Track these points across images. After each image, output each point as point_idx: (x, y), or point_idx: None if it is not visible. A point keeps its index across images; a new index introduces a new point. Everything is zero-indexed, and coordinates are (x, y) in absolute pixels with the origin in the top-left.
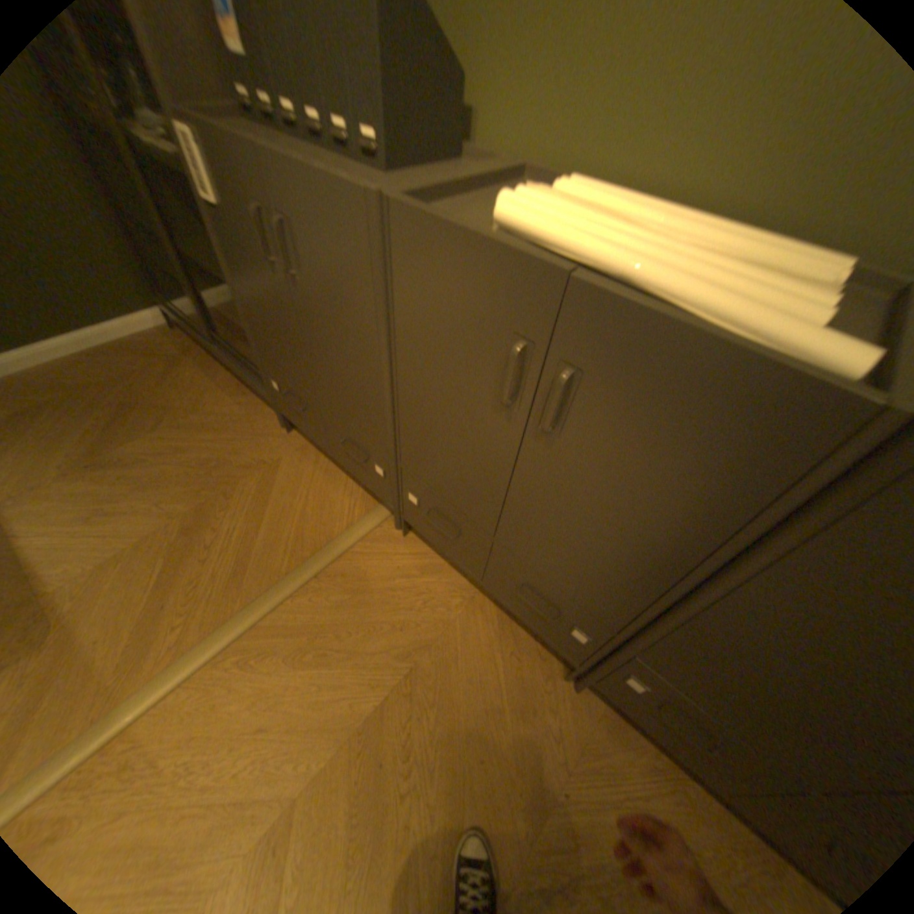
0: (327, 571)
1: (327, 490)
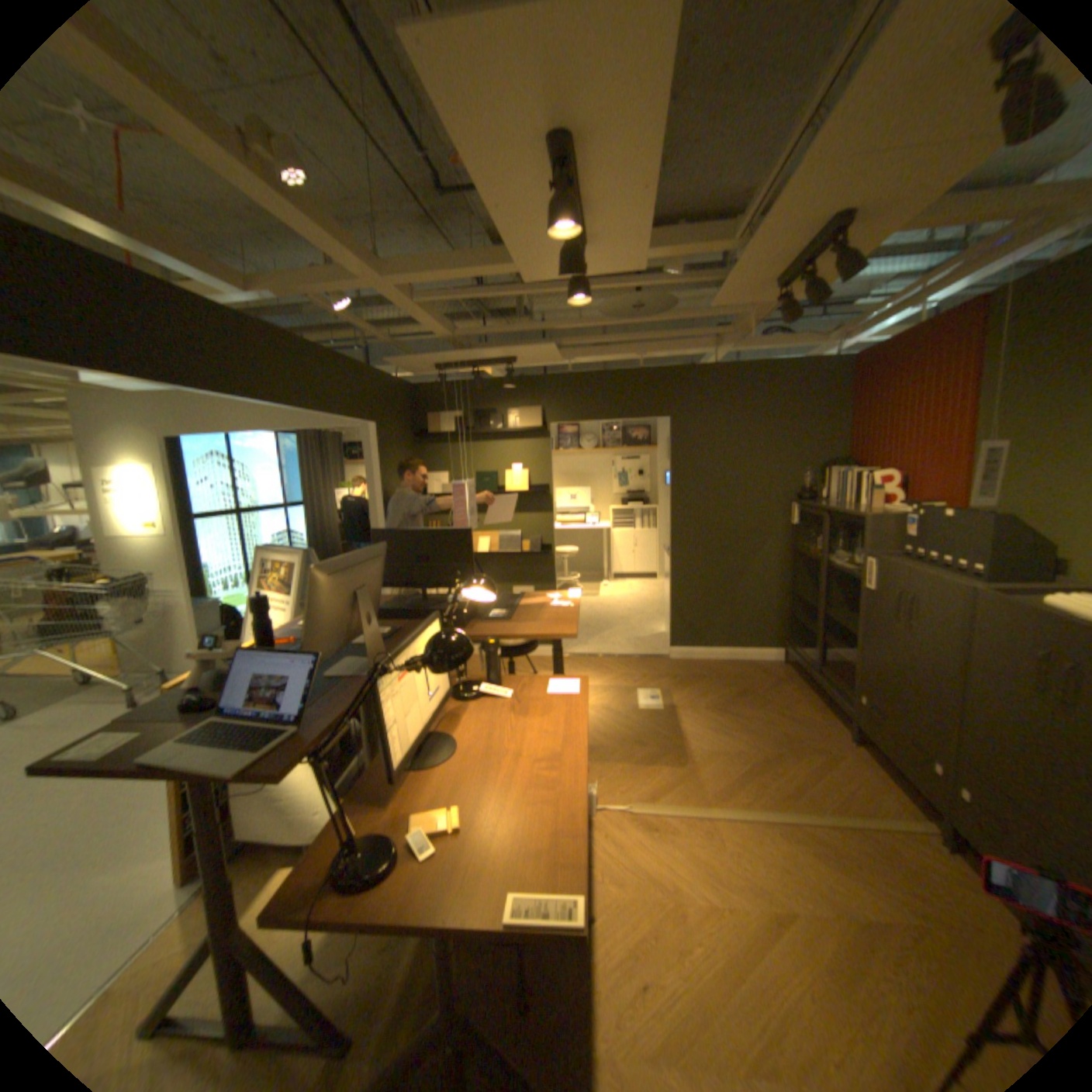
0: (866, 834)
1: (884, 793)
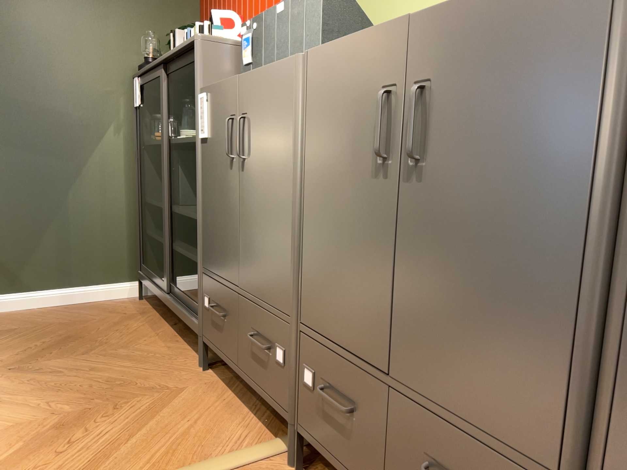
0: None
1: (222, 418)
